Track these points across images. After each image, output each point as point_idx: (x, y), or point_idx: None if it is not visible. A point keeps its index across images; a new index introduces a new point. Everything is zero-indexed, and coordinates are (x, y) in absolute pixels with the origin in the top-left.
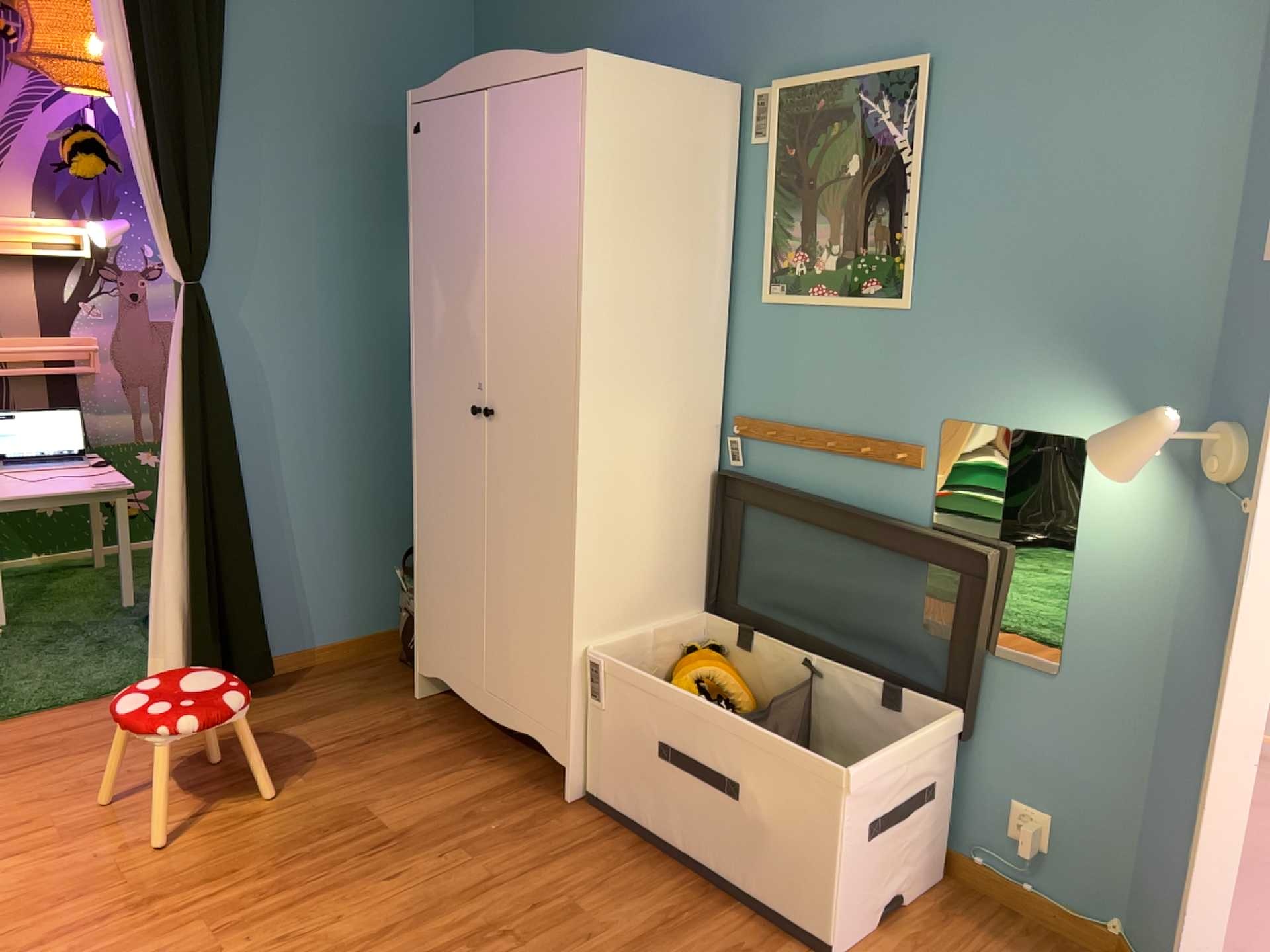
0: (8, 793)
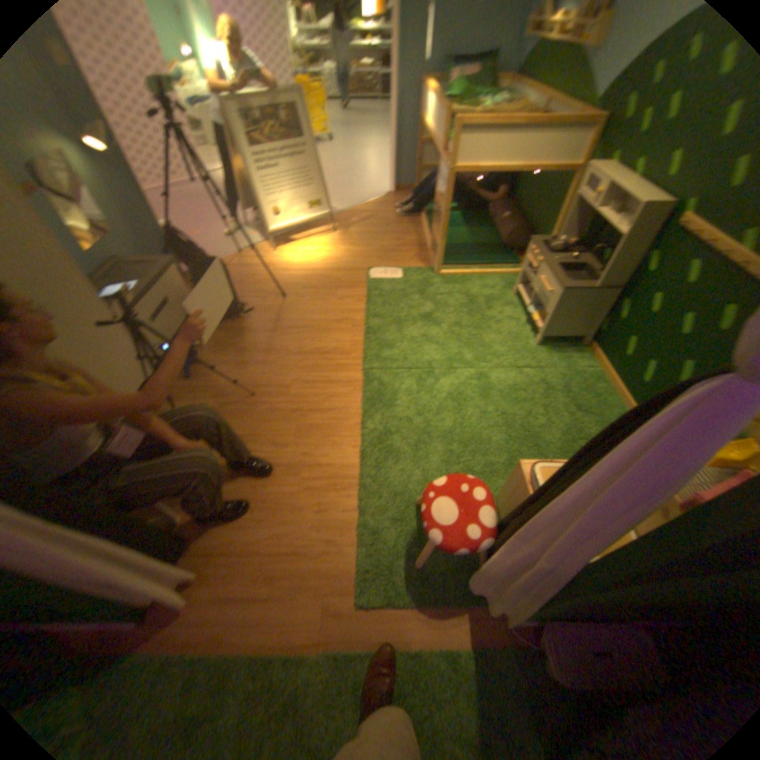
0: (299, 526)
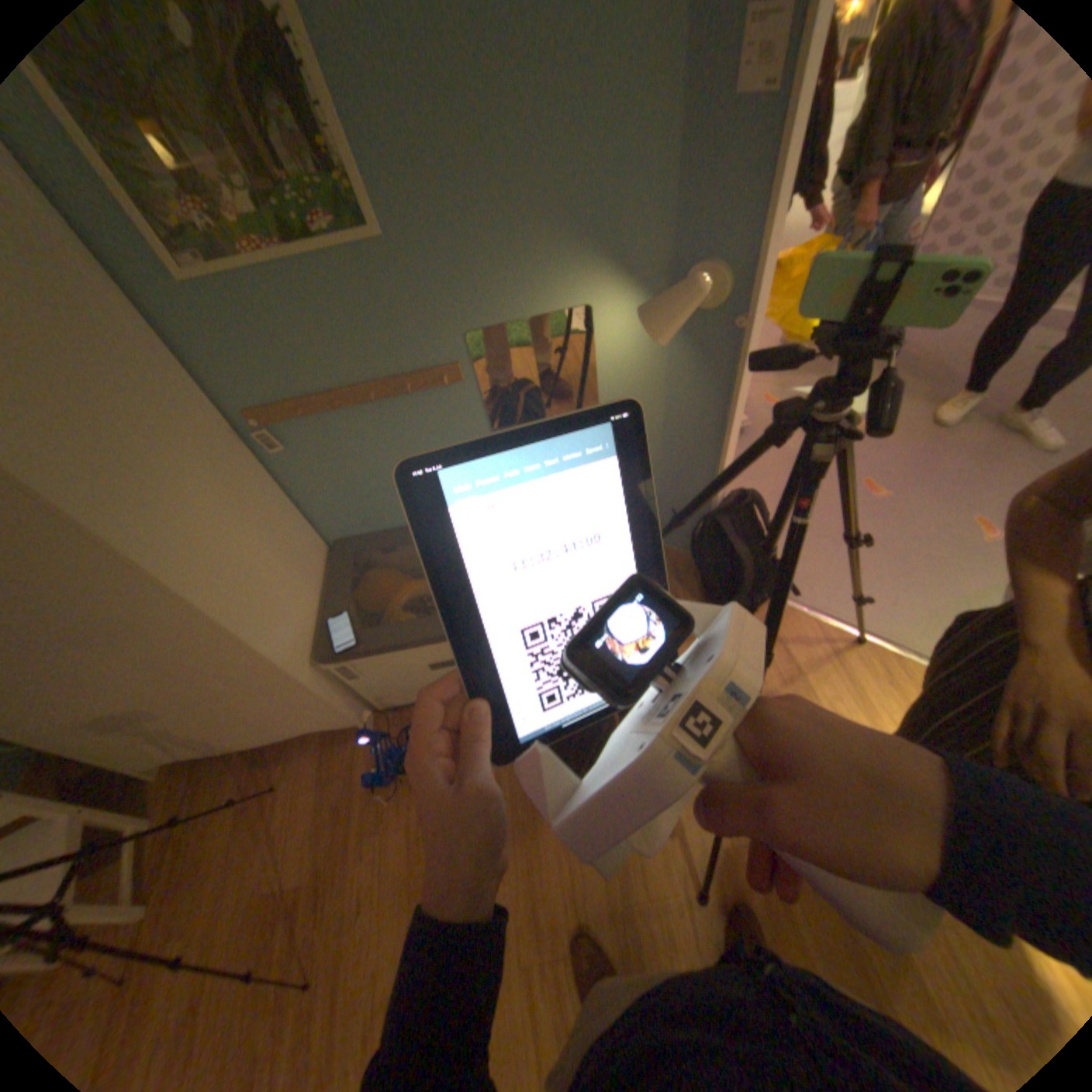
0: None
